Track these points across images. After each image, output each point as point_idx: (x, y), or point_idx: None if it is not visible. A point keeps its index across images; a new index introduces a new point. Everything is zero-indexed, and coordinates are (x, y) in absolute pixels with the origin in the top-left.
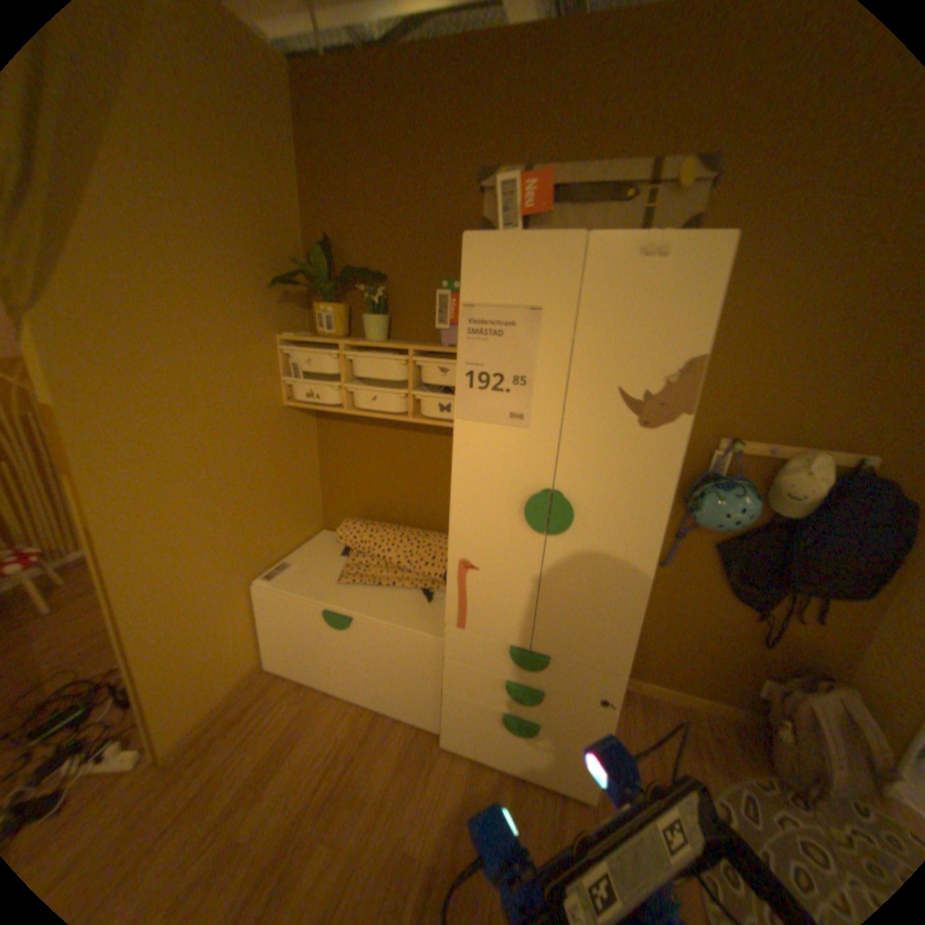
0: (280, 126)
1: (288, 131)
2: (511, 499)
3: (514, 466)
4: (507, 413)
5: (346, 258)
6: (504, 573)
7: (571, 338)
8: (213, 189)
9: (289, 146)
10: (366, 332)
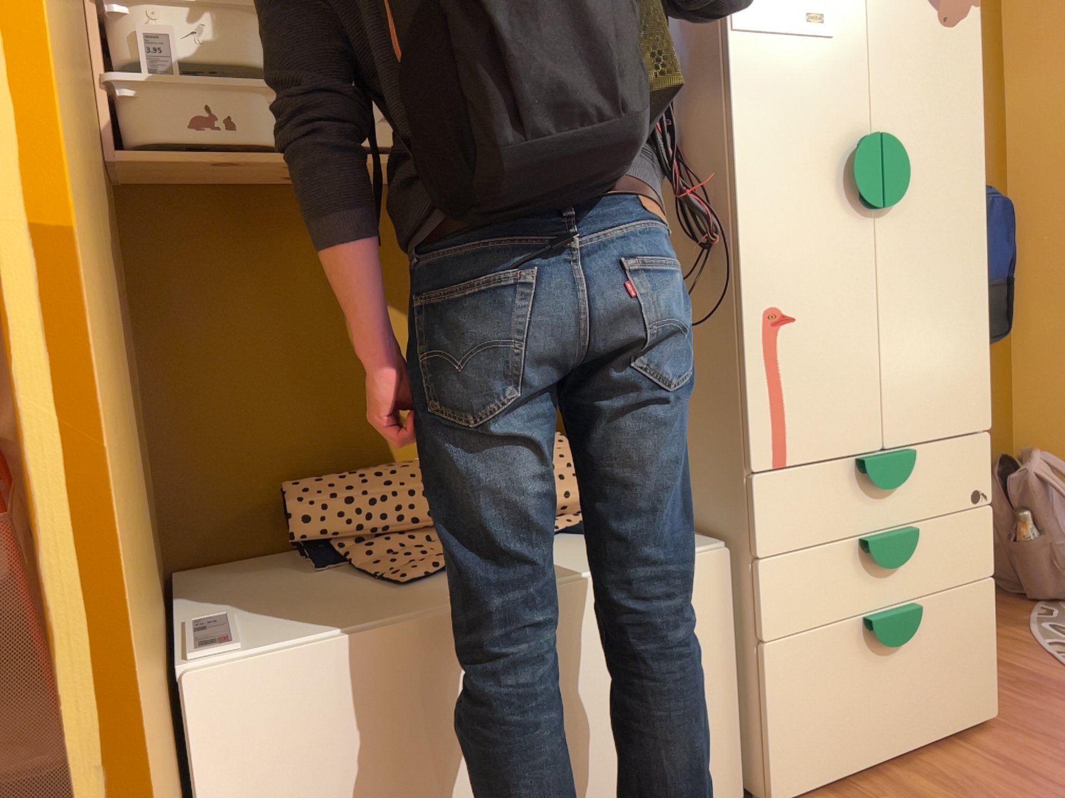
0: None
1: None
2: (825, 164)
3: (822, 104)
4: (804, 12)
5: None
6: (832, 309)
7: None
8: None
9: None
10: None
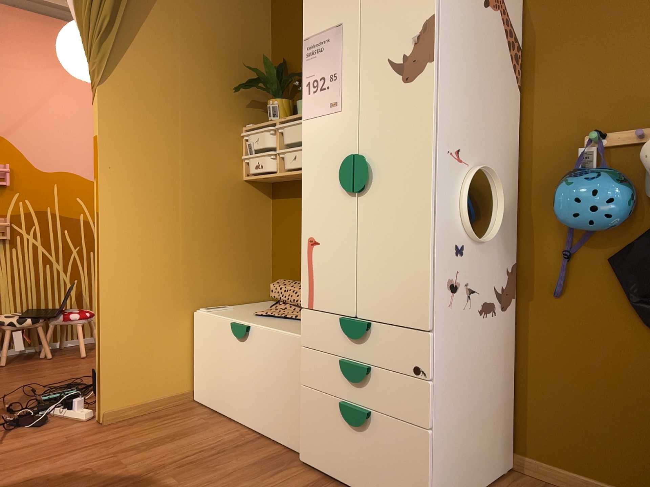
0: (261, 0)
1: (267, 2)
2: (334, 171)
3: (334, 143)
4: (328, 102)
5: (294, 70)
6: (334, 240)
7: (358, 36)
8: (209, 34)
9: (267, 10)
10: (297, 113)
